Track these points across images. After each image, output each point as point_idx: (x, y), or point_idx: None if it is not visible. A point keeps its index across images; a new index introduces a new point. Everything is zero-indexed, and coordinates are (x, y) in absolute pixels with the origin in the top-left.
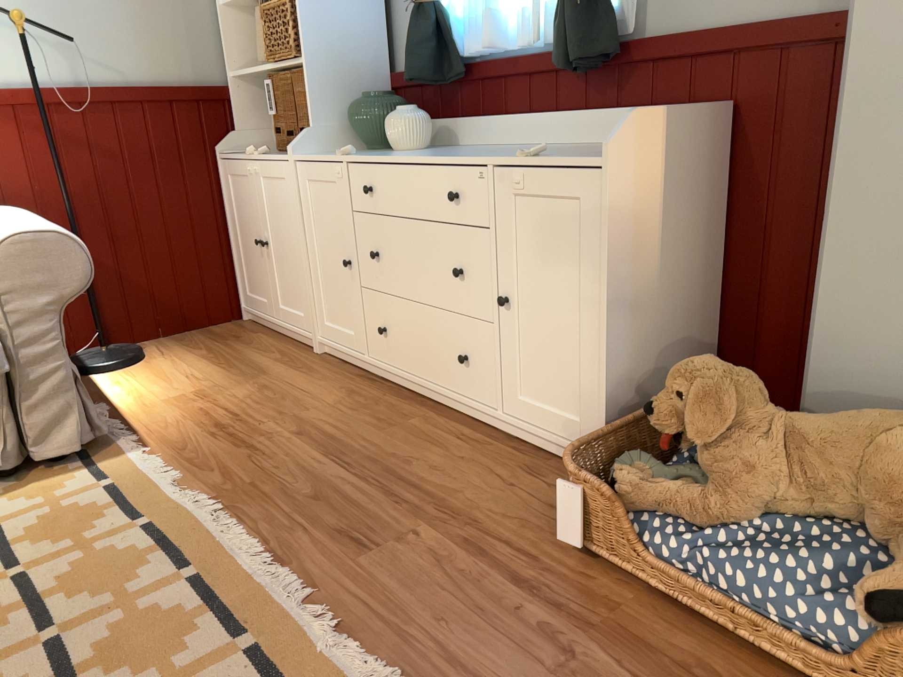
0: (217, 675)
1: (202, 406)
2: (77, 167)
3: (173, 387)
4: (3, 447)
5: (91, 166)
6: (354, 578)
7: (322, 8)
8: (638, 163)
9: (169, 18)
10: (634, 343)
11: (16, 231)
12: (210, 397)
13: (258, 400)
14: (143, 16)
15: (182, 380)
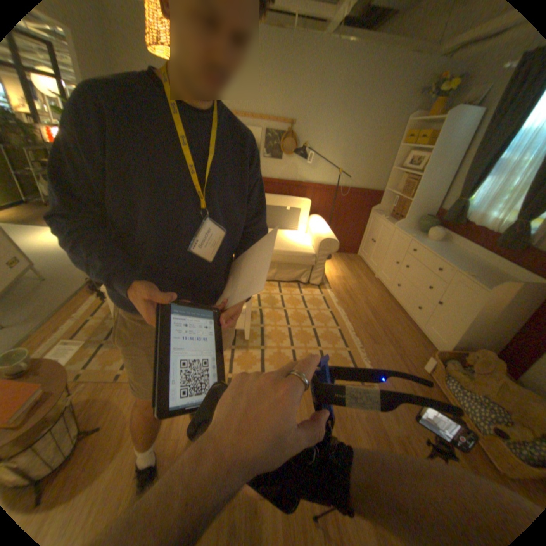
0: (342, 354)
1: (343, 282)
2: (335, 206)
3: (337, 273)
4: (305, 279)
5: (338, 206)
6: (372, 349)
7: (427, 186)
8: (504, 296)
9: (376, 169)
10: (475, 336)
11: (326, 236)
12: (345, 280)
13: (357, 287)
14: (369, 168)
15: (339, 271)
